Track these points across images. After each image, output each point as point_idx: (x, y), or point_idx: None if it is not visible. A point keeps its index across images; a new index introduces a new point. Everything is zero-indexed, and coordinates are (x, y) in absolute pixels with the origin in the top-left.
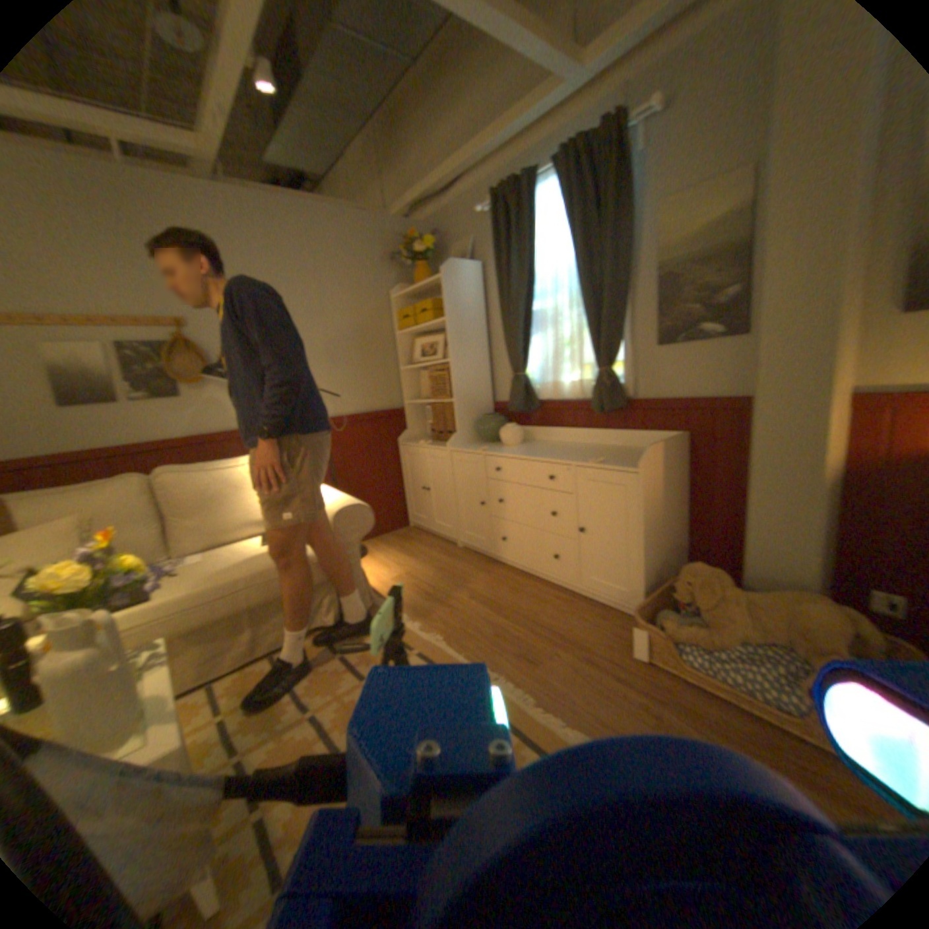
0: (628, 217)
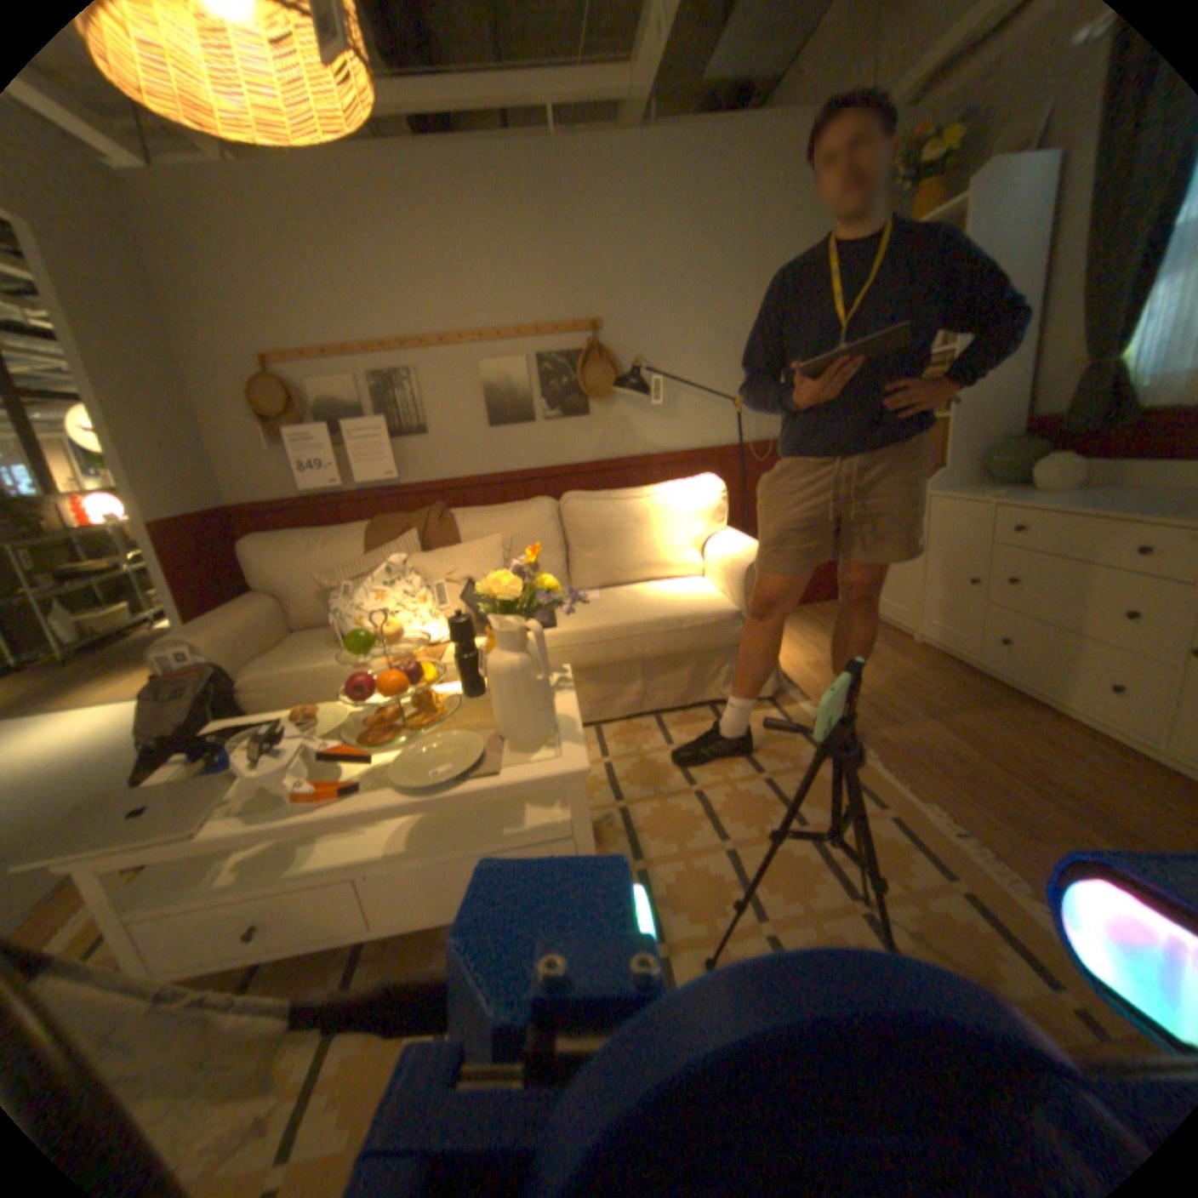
0: None
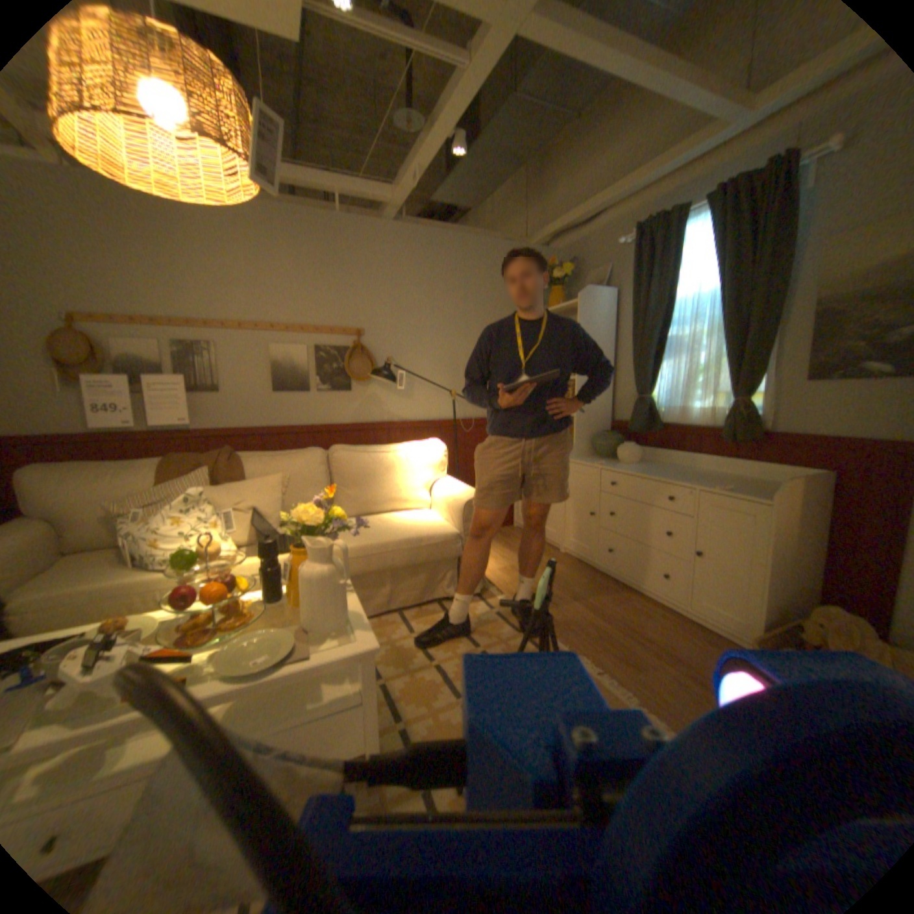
0: (789, 252)
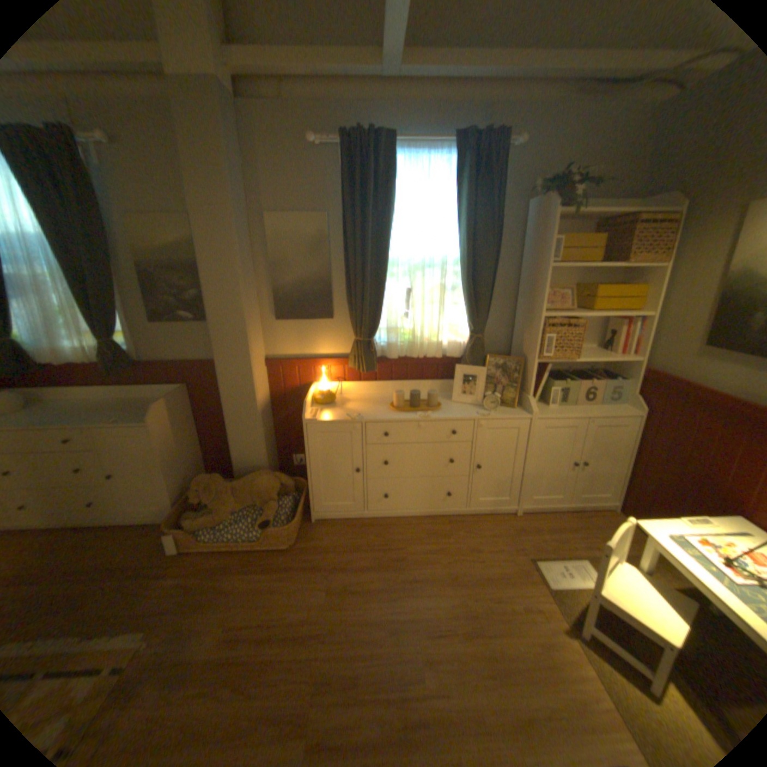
0: (97, 220)
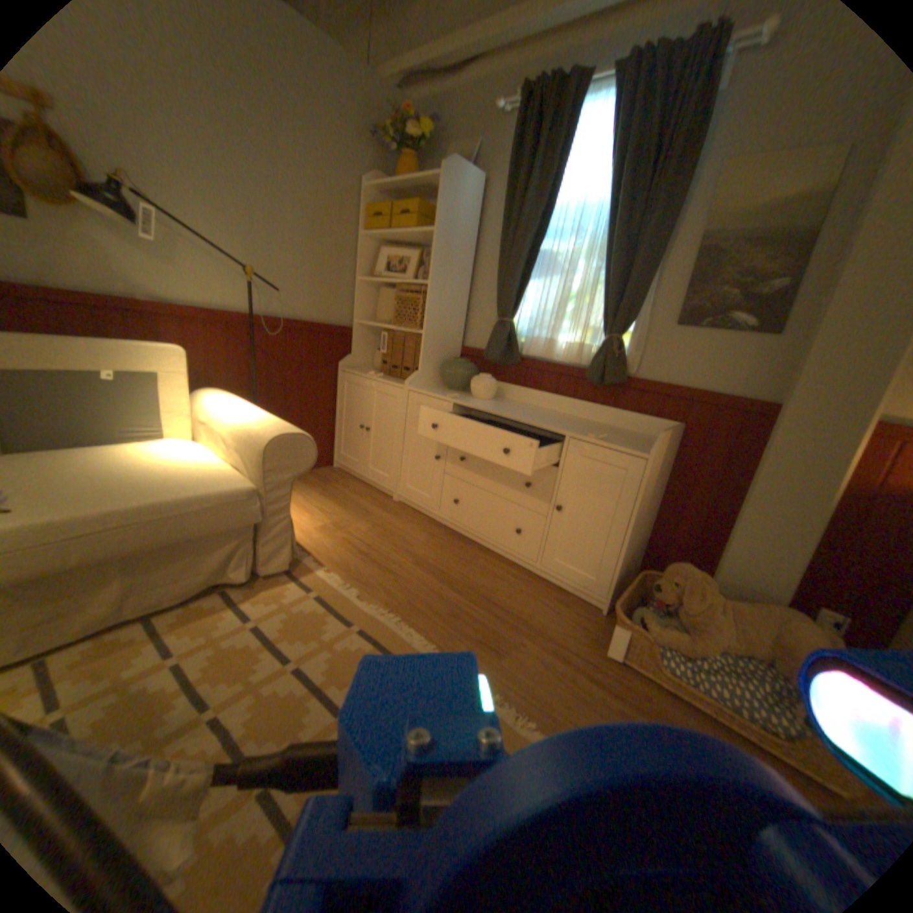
0: (691, 166)
